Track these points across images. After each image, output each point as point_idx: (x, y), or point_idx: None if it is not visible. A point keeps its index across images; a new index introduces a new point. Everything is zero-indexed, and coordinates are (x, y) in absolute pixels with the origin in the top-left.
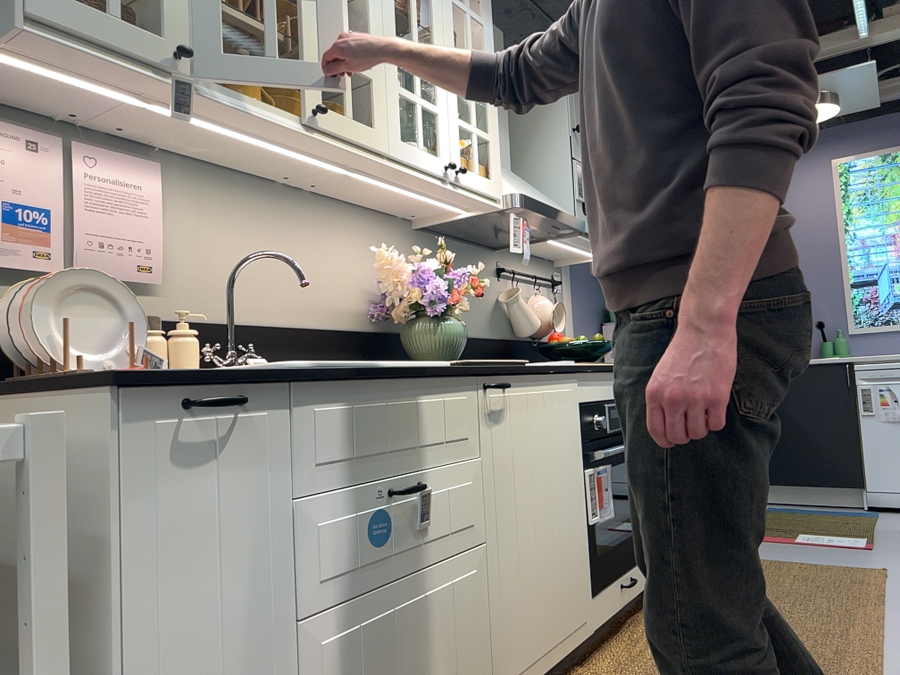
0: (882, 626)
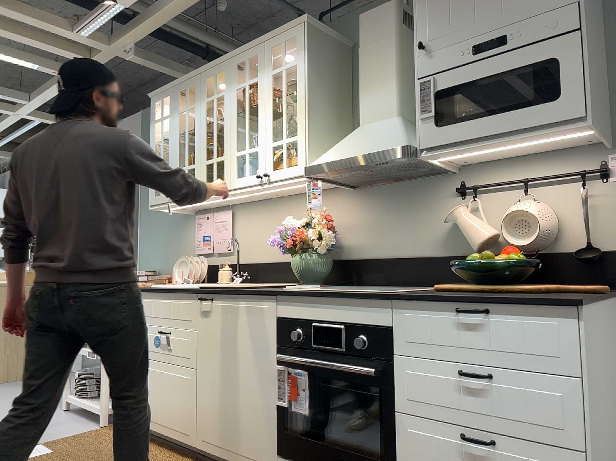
0: None
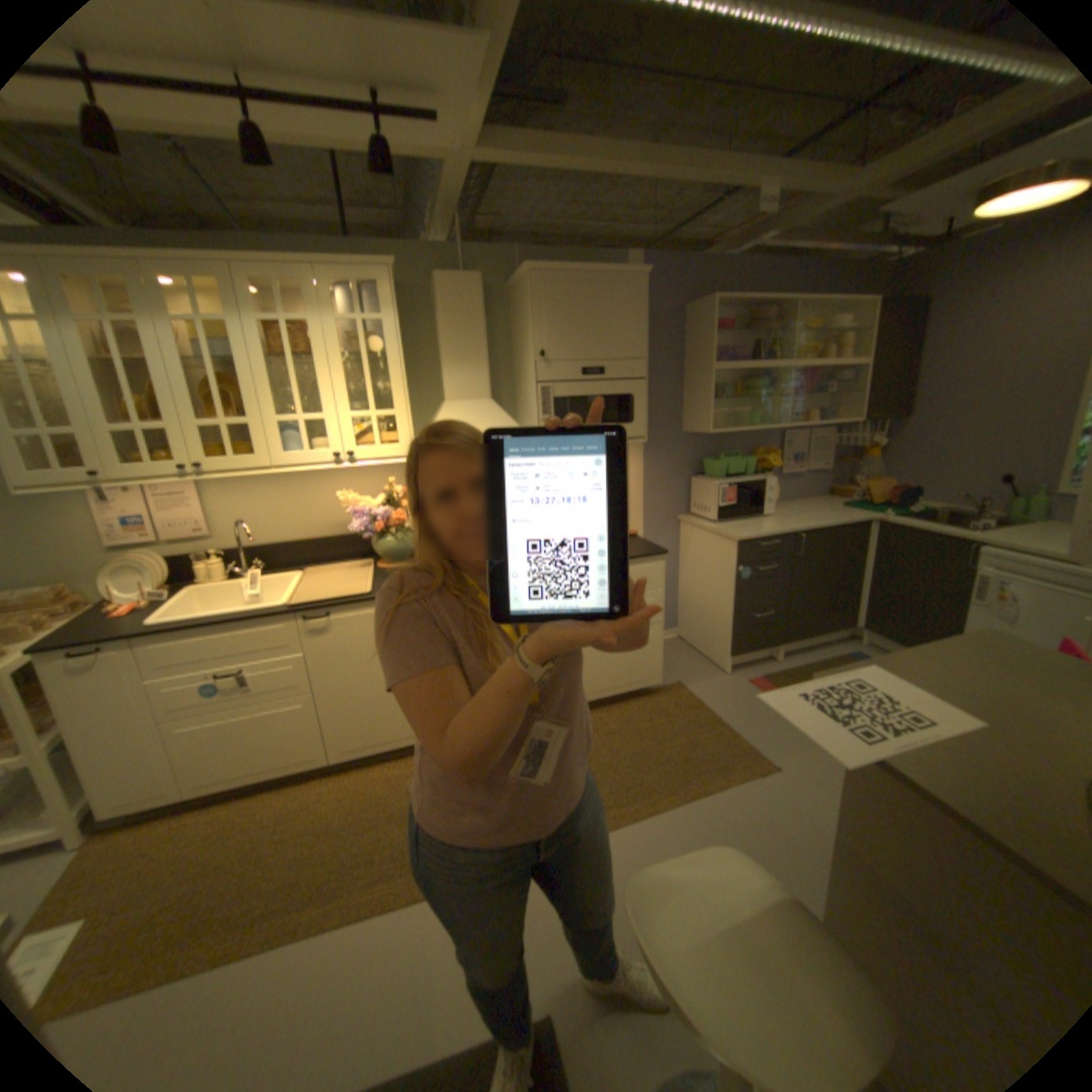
0: (640, 820)
